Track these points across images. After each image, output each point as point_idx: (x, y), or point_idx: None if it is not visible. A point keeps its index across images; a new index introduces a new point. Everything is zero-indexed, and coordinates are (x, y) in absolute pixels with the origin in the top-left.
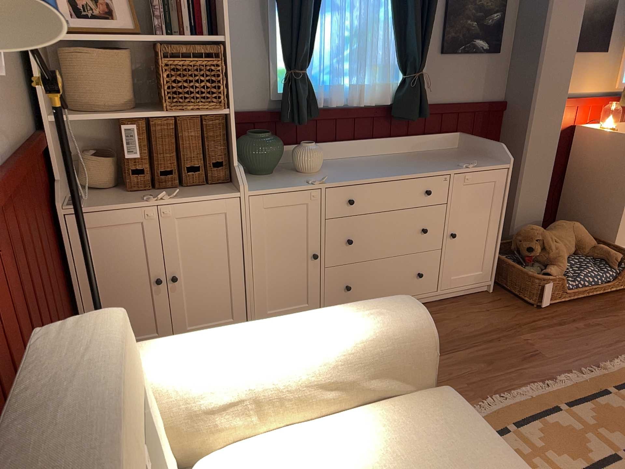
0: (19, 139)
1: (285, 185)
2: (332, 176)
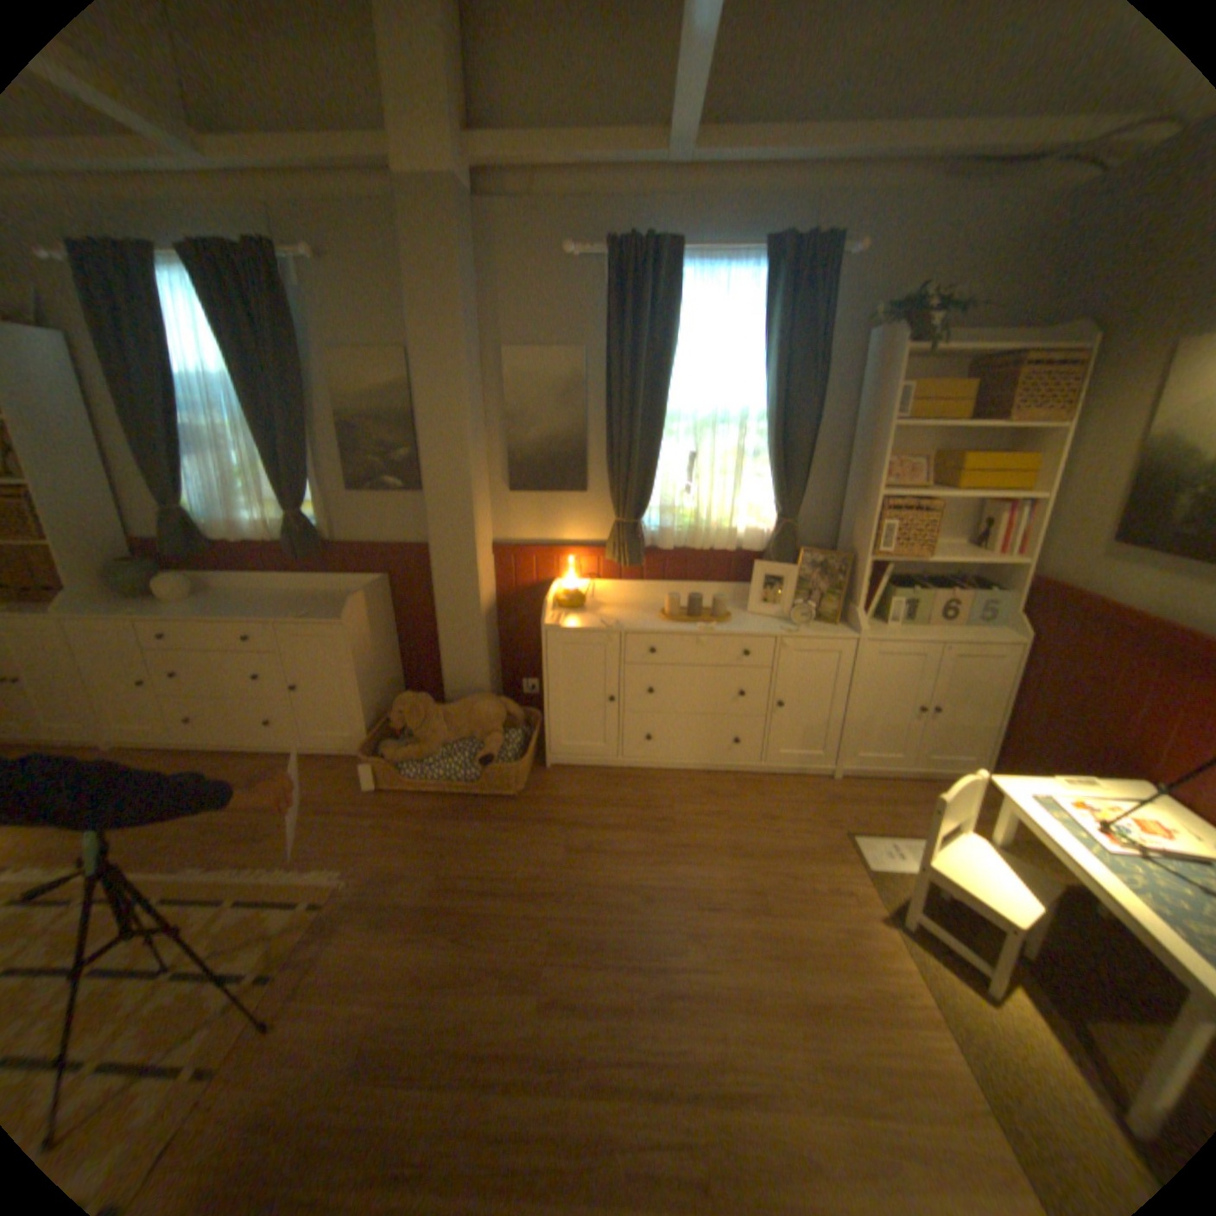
0: None
1: (103, 614)
2: (164, 610)
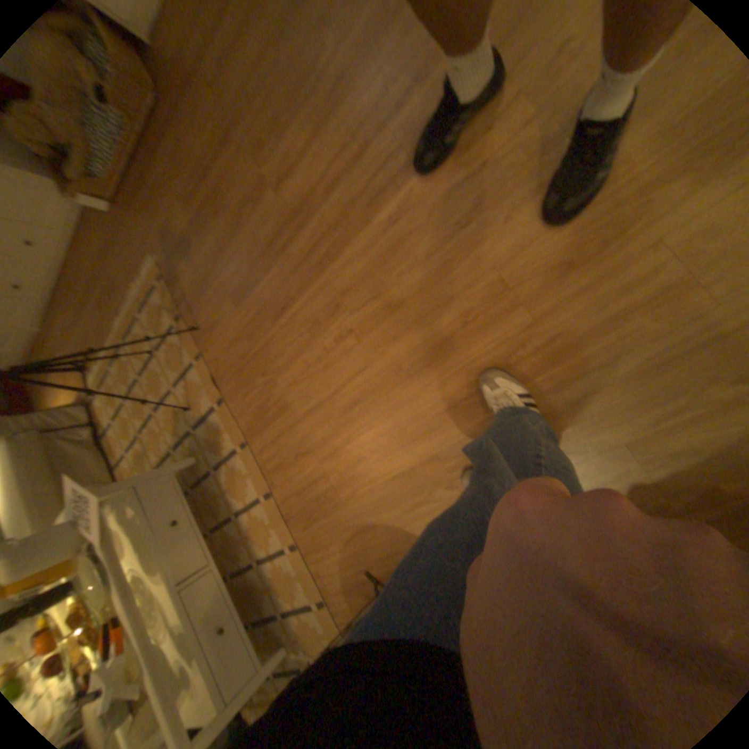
0: None
1: None
2: None
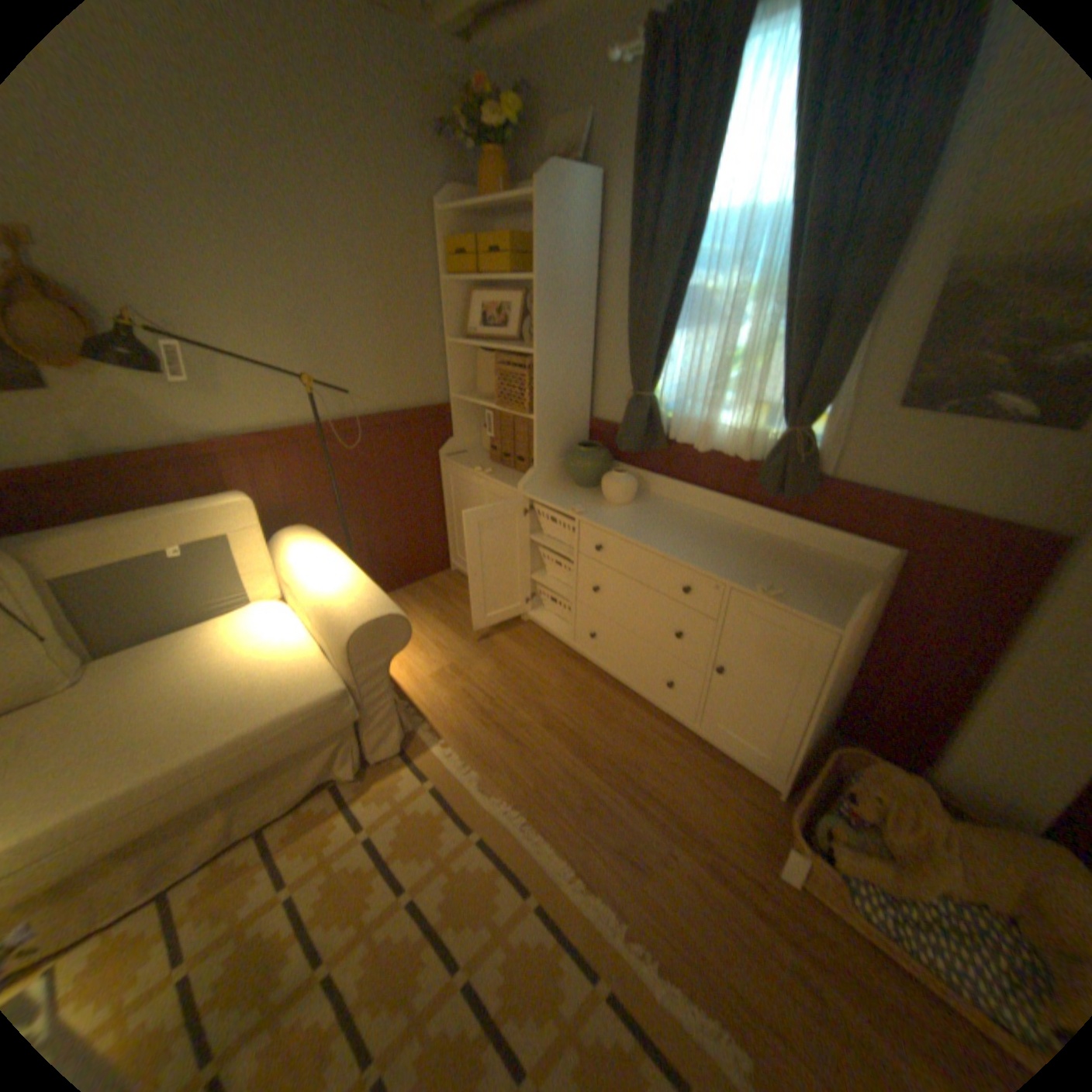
0: (406, 405)
1: (557, 502)
2: (609, 515)
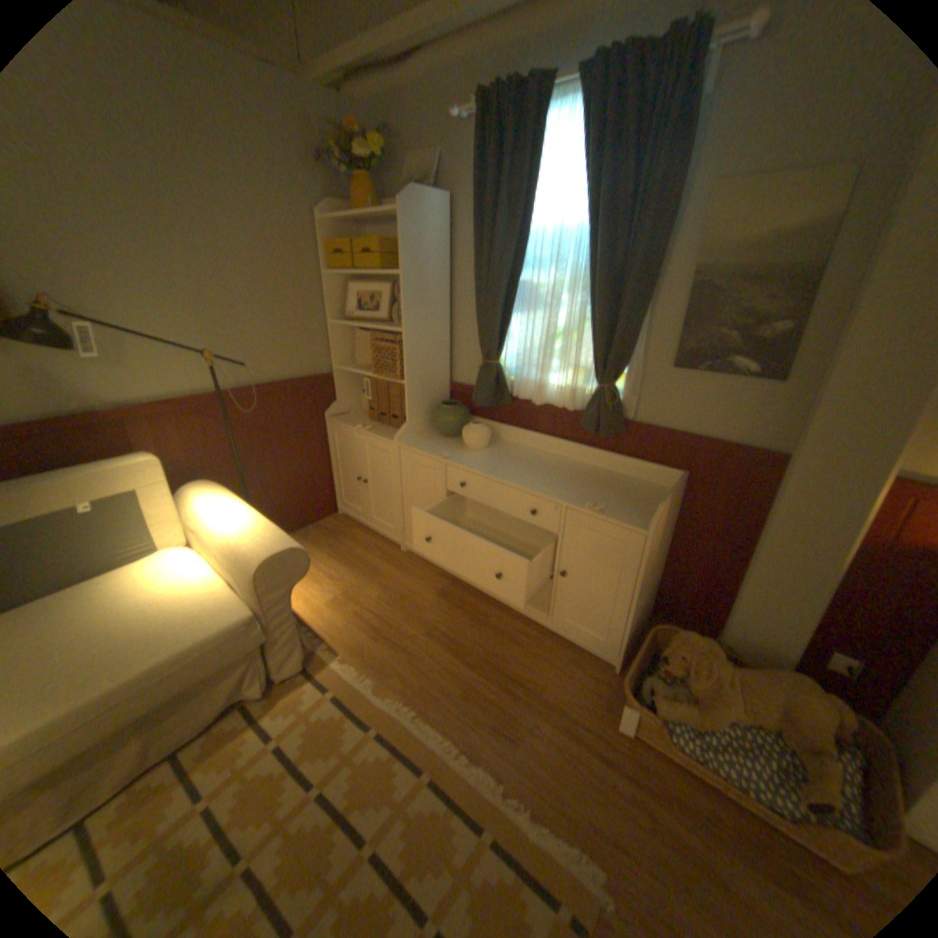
0: (294, 374)
1: (427, 449)
2: (470, 458)
